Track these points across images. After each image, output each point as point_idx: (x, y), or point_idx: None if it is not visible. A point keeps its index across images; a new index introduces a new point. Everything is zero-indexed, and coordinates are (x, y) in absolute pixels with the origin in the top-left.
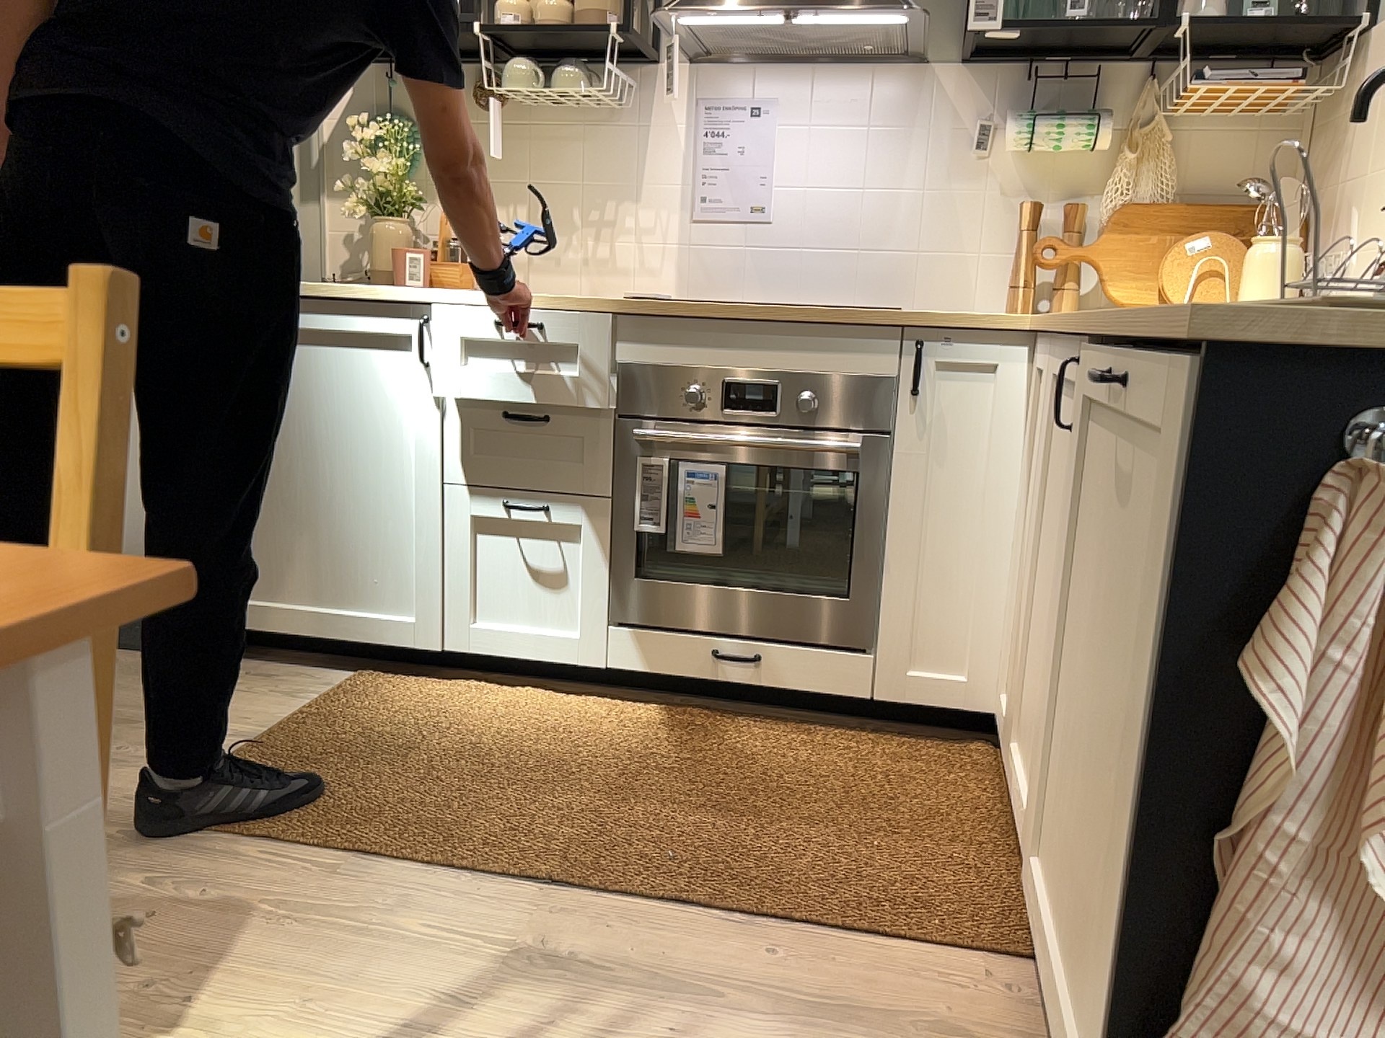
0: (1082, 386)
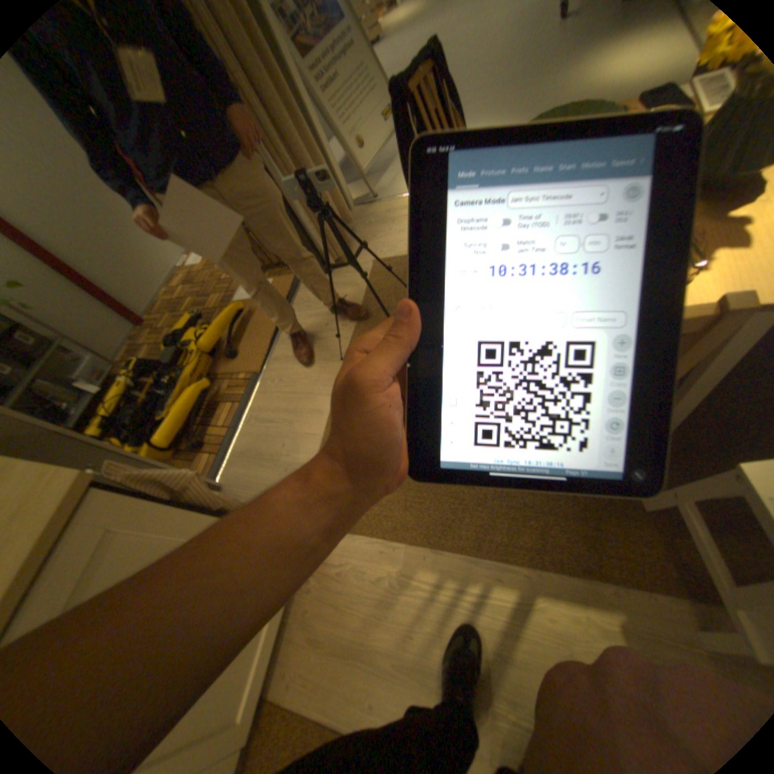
0: None
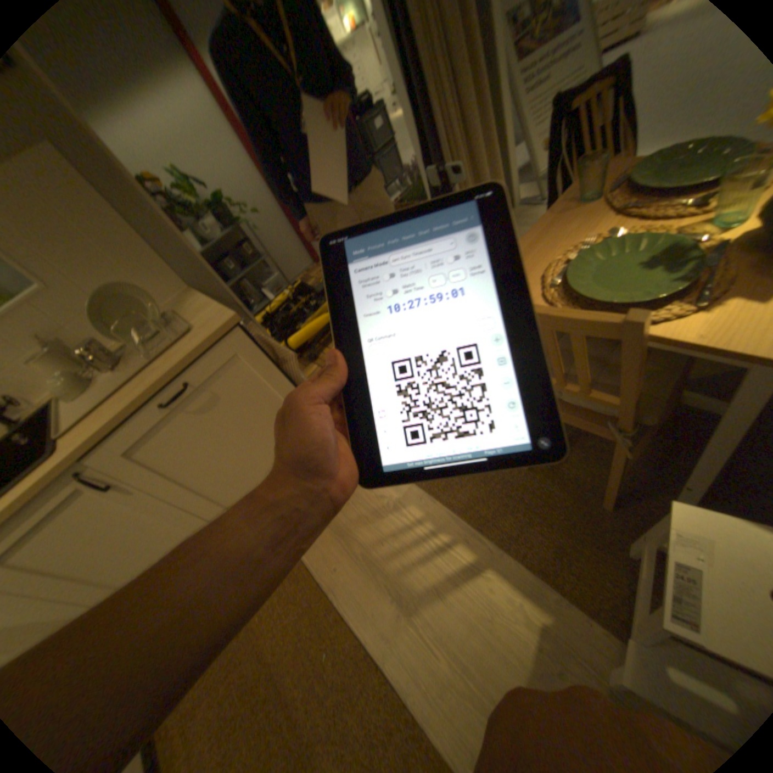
0: (111, 458)
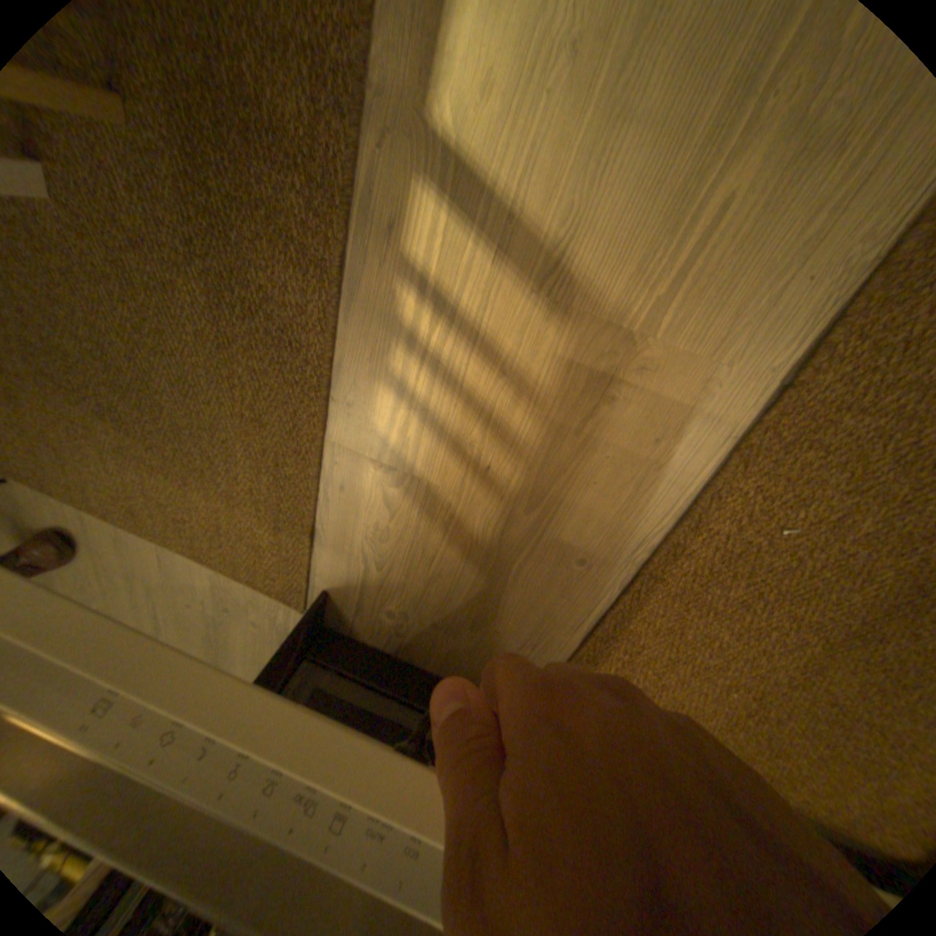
0: None
